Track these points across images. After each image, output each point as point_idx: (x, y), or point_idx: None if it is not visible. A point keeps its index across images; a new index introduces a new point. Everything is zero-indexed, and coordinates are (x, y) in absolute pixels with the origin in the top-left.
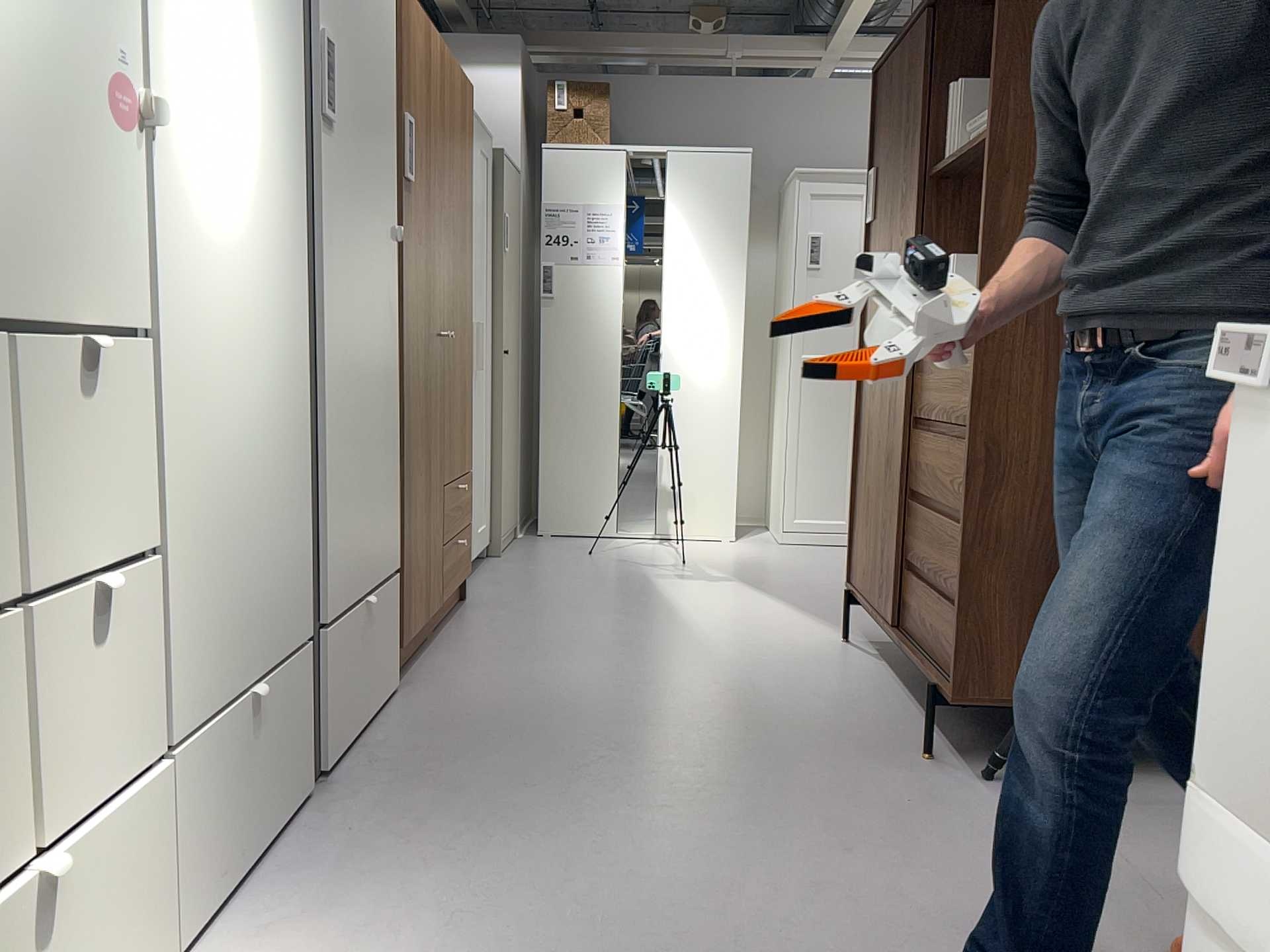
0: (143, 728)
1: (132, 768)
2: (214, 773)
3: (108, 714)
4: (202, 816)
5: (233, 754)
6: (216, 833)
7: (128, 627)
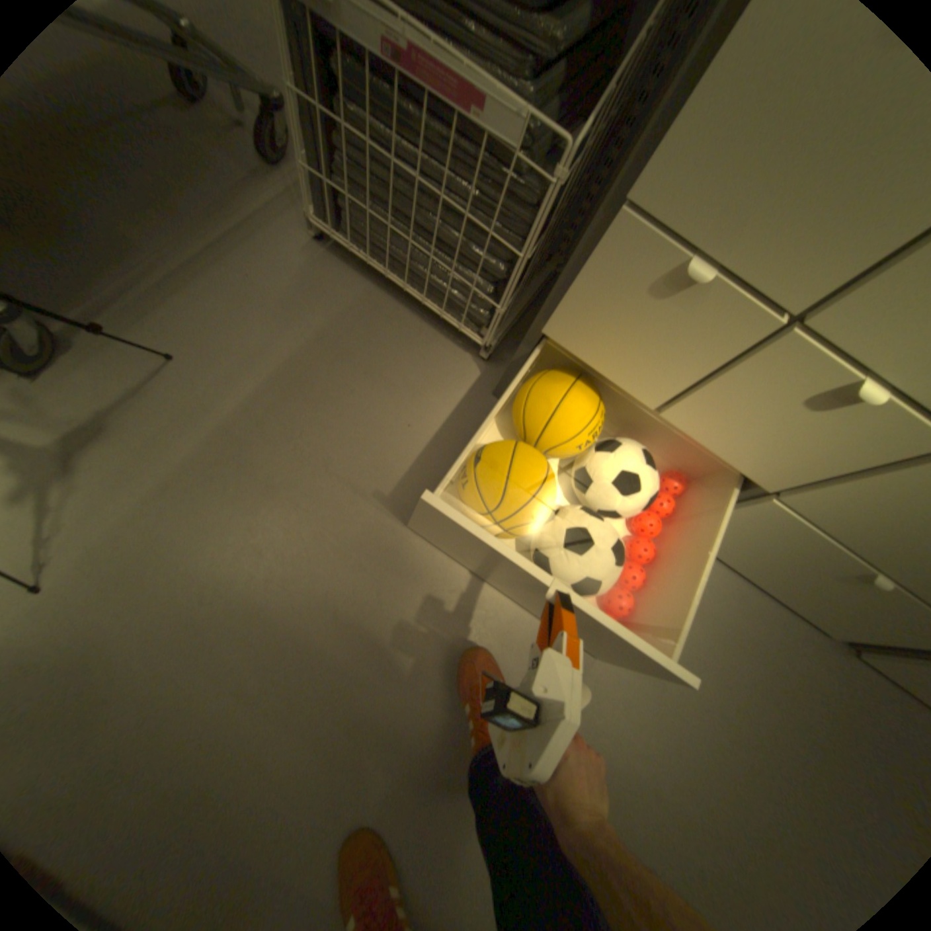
0: (787, 475)
1: (754, 473)
2: (793, 545)
3: (777, 443)
4: (757, 537)
5: (819, 563)
6: (754, 549)
7: (864, 439)
